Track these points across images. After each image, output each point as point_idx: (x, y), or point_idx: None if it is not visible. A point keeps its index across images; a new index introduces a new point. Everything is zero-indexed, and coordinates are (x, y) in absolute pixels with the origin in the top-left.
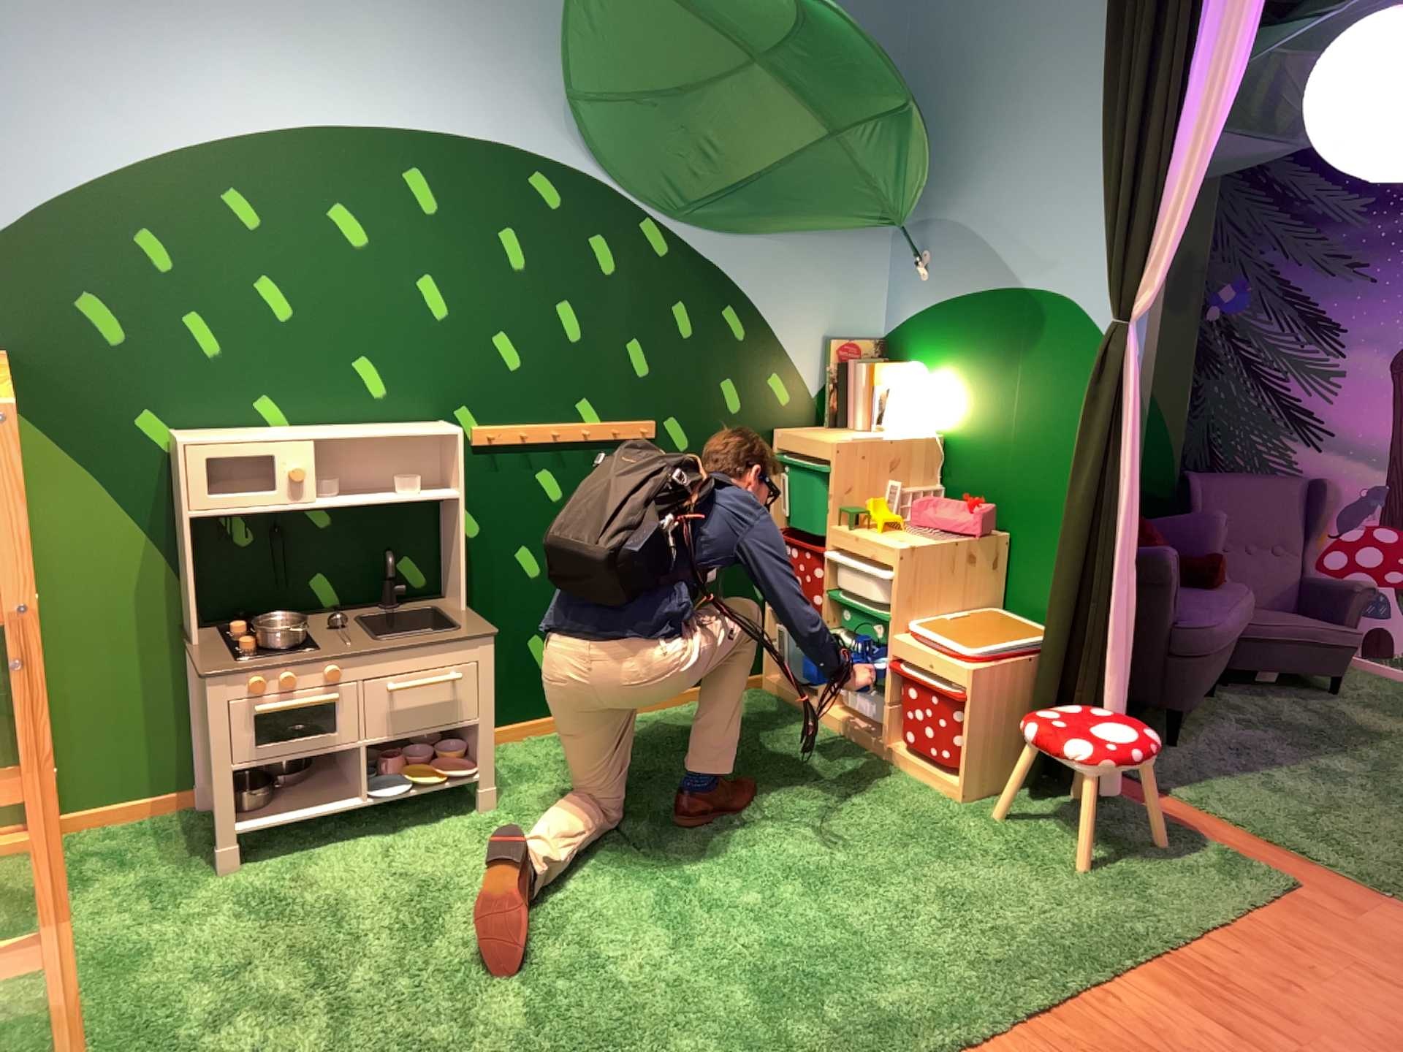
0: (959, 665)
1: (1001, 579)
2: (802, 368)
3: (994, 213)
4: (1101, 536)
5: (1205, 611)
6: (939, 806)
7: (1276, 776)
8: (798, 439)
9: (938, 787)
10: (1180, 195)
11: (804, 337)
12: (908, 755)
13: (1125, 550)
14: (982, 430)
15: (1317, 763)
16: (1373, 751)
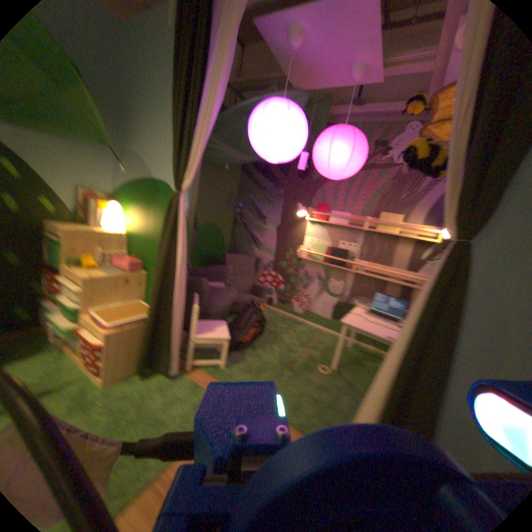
0: (100, 333)
1: (145, 289)
2: (61, 195)
3: (146, 143)
4: (170, 276)
5: (222, 299)
6: (88, 397)
7: (238, 354)
8: (49, 225)
9: (93, 385)
10: (202, 136)
11: (61, 182)
12: (86, 369)
13: (182, 282)
14: (140, 230)
15: (251, 345)
16: (267, 339)
